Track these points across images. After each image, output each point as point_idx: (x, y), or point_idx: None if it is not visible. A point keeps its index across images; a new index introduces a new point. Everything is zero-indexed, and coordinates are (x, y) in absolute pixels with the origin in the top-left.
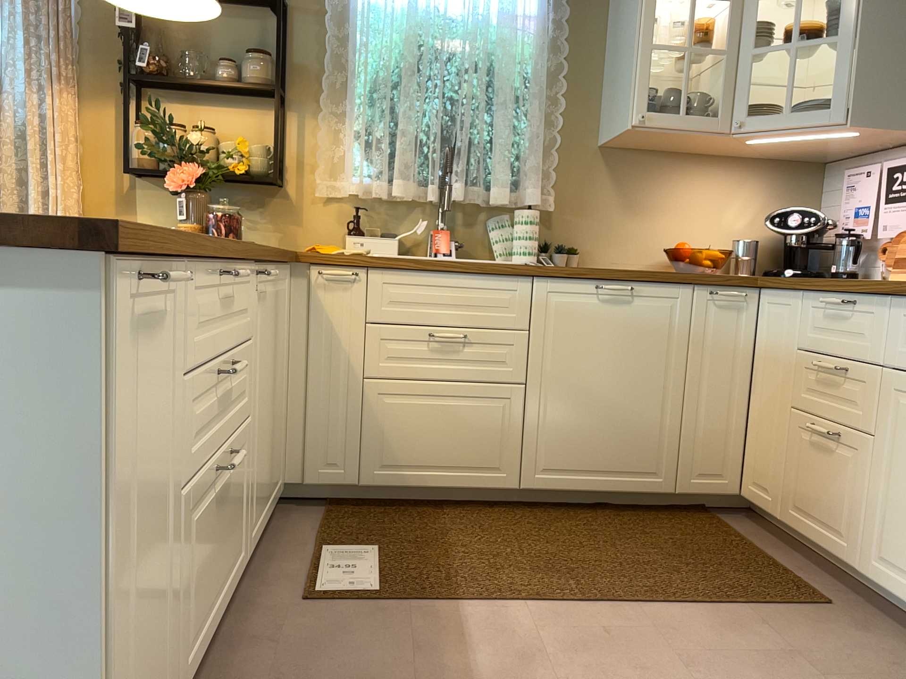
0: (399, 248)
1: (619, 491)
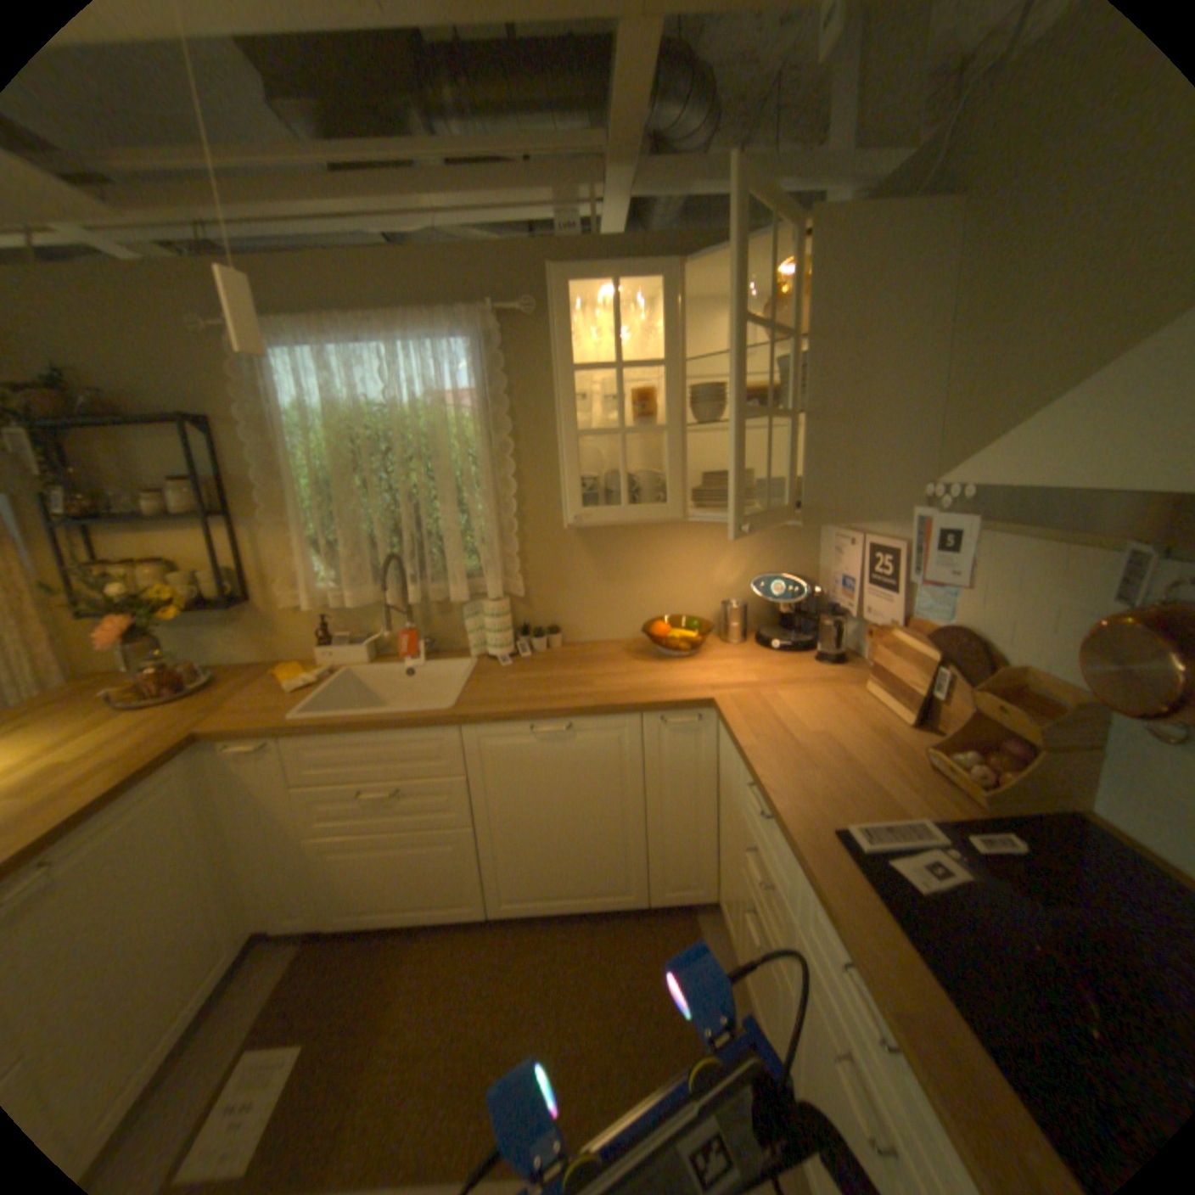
0: (370, 654)
1: (589, 915)
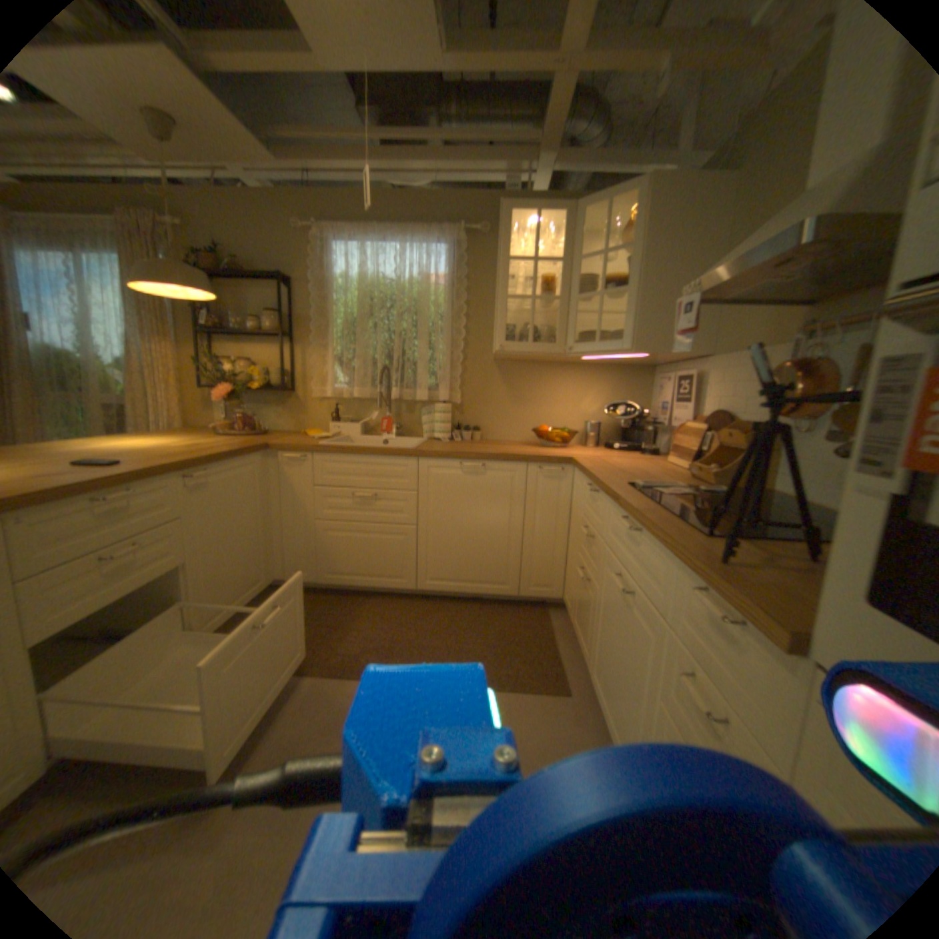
0: (363, 430)
1: (480, 594)
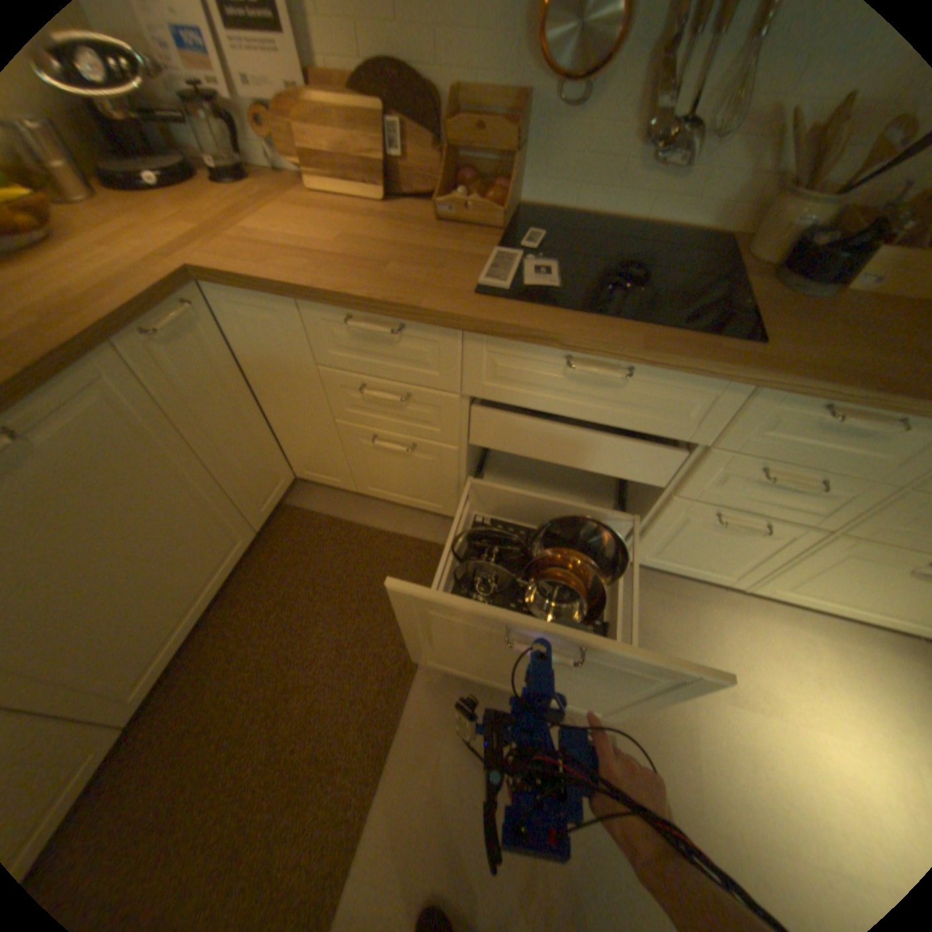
0: None
1: (215, 593)
